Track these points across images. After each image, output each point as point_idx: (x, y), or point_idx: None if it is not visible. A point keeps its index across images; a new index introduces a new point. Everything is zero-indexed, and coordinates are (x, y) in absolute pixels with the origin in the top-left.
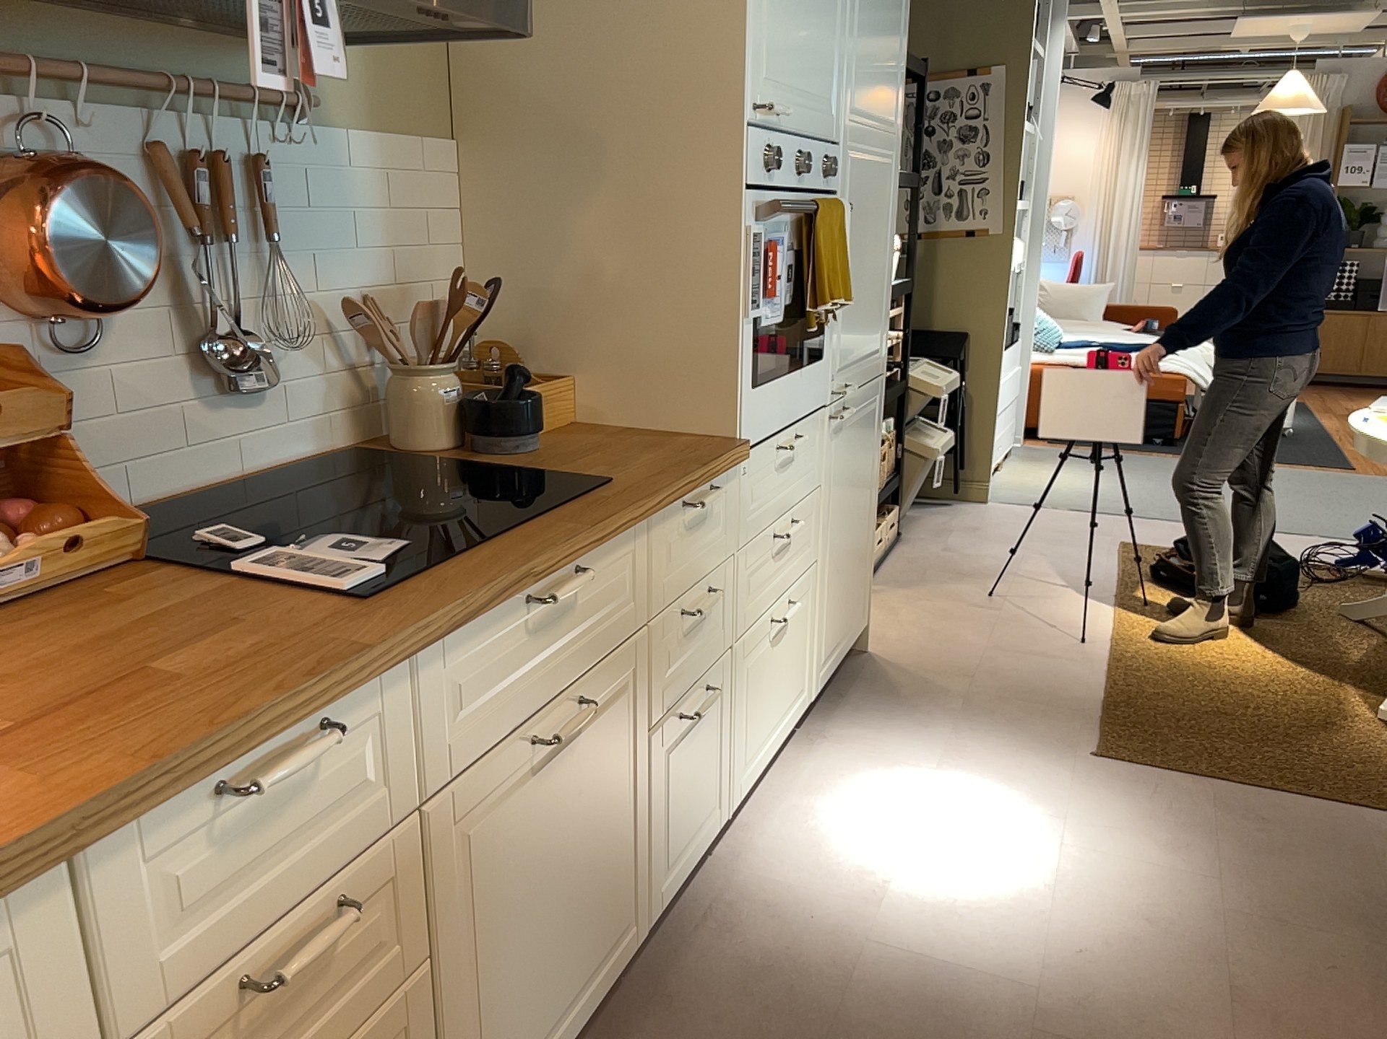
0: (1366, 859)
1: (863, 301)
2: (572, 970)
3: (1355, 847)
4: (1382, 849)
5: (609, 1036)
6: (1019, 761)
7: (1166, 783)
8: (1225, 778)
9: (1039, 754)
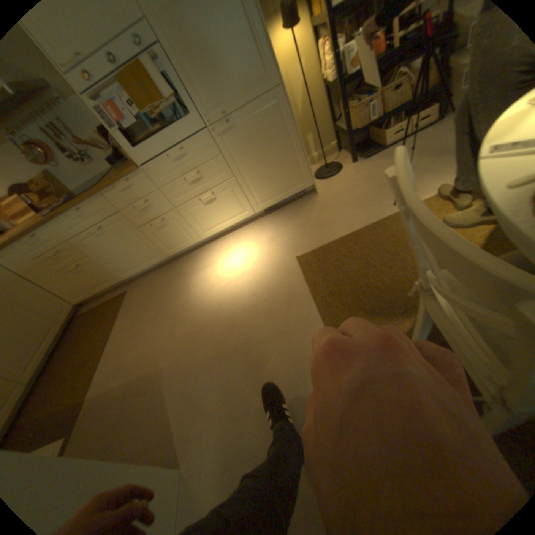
0: (287, 336)
1: (223, 68)
2: (137, 261)
3: (293, 332)
4: (298, 339)
5: (162, 270)
6: (279, 250)
7: (295, 277)
8: (311, 286)
9: (287, 250)
